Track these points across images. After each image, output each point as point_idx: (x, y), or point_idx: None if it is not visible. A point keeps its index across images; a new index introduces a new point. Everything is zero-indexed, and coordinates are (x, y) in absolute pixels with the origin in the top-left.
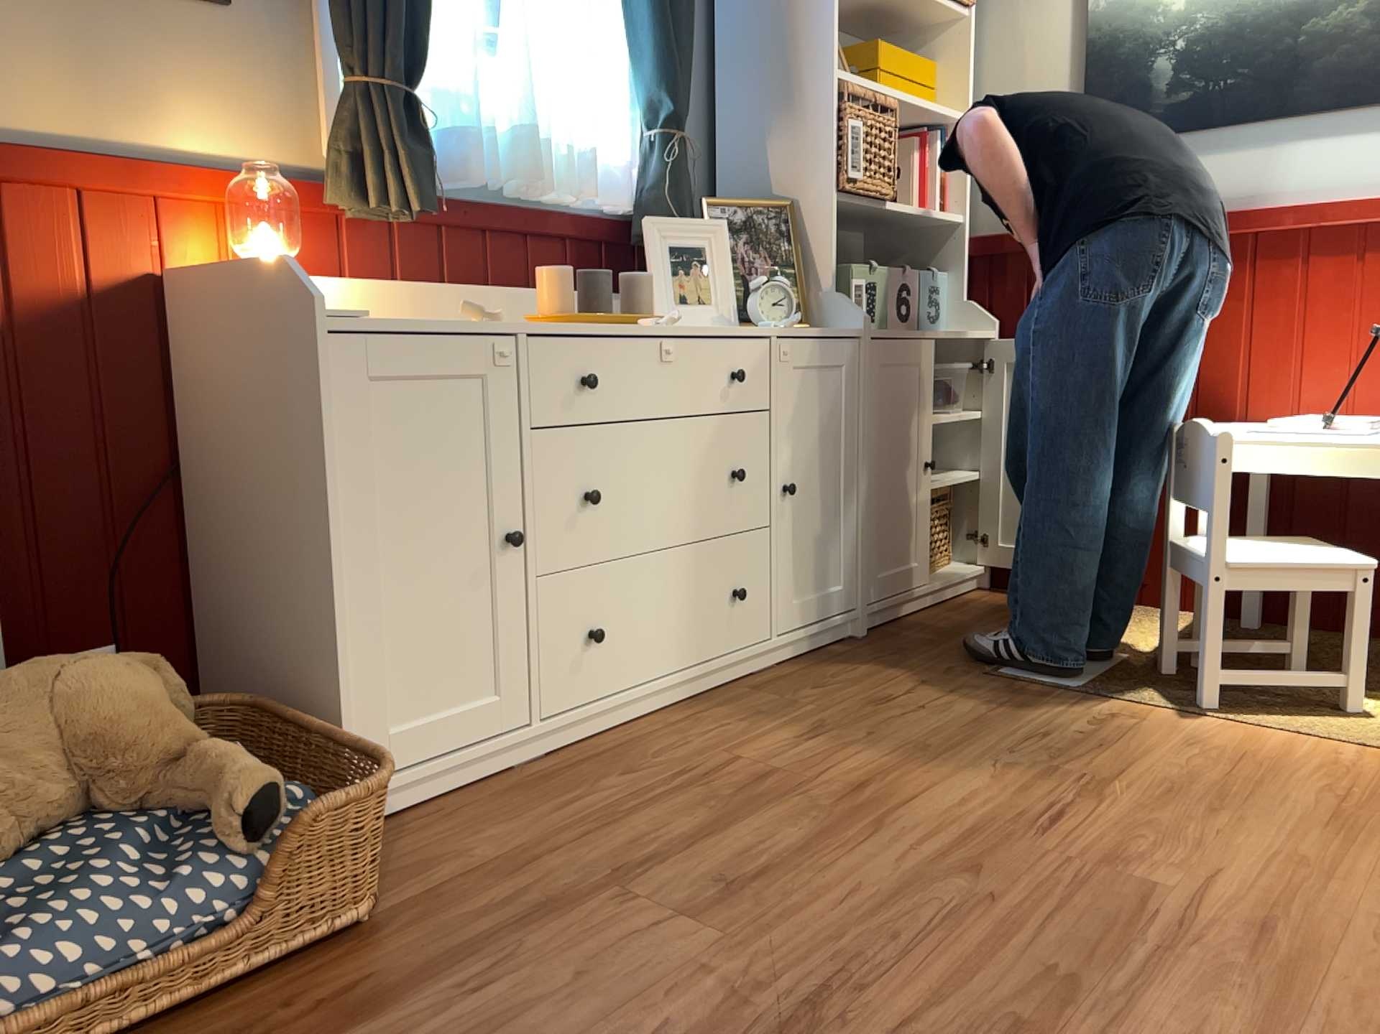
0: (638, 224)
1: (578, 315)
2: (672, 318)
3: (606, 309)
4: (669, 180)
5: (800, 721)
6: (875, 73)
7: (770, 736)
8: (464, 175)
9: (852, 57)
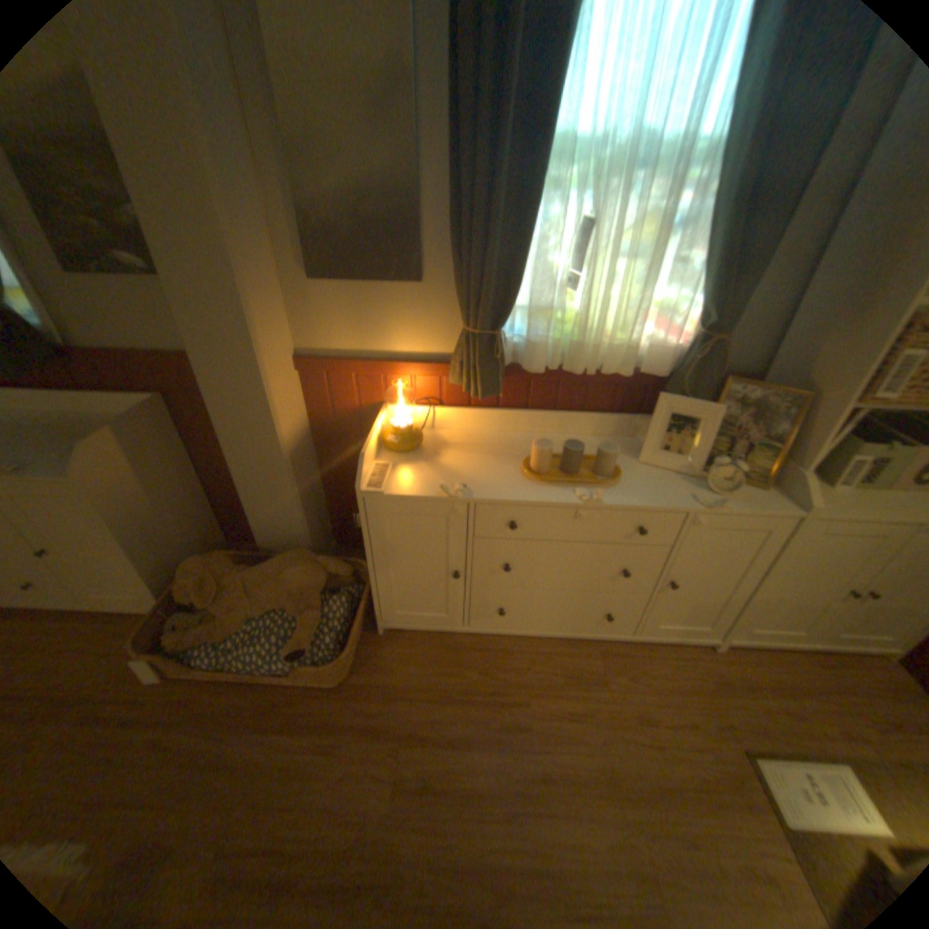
0: (670, 385)
1: (538, 479)
2: (589, 501)
3: (573, 468)
4: (695, 369)
5: (588, 702)
6: None
7: (561, 702)
8: (530, 368)
9: None
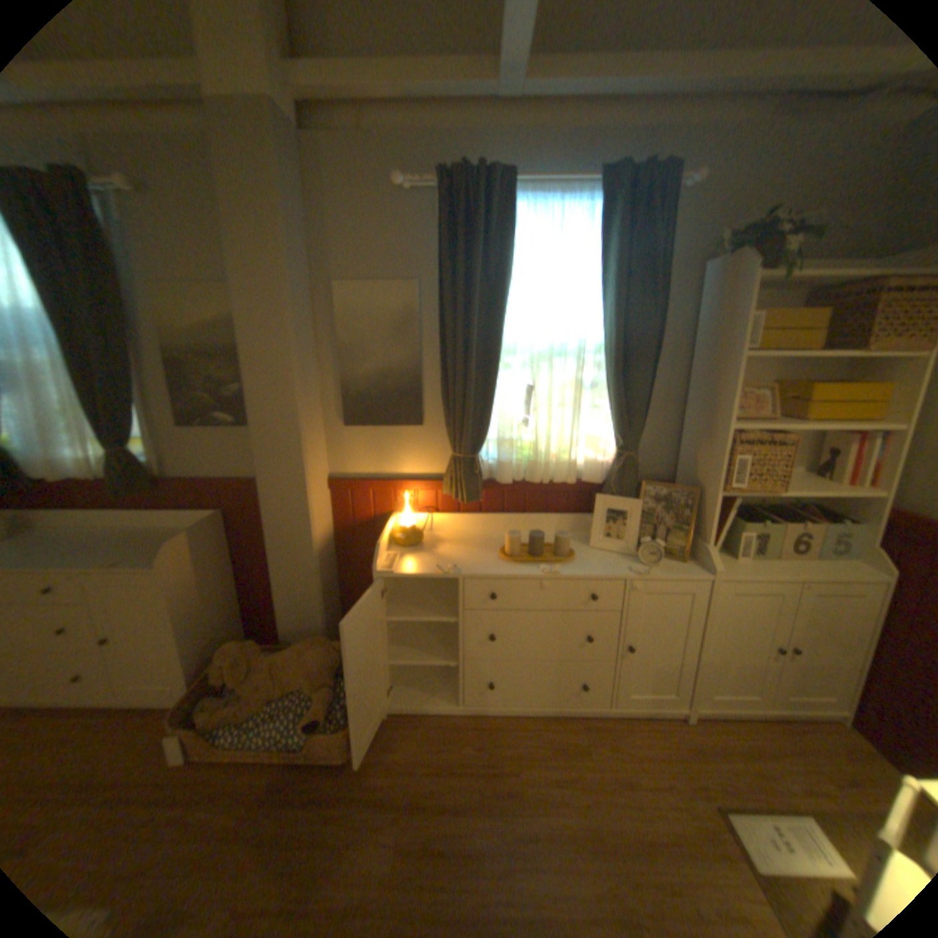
0: (605, 489)
1: (511, 560)
2: (549, 573)
3: (538, 552)
4: (616, 476)
5: (574, 771)
6: (808, 403)
7: (549, 772)
8: (501, 480)
9: (798, 388)
